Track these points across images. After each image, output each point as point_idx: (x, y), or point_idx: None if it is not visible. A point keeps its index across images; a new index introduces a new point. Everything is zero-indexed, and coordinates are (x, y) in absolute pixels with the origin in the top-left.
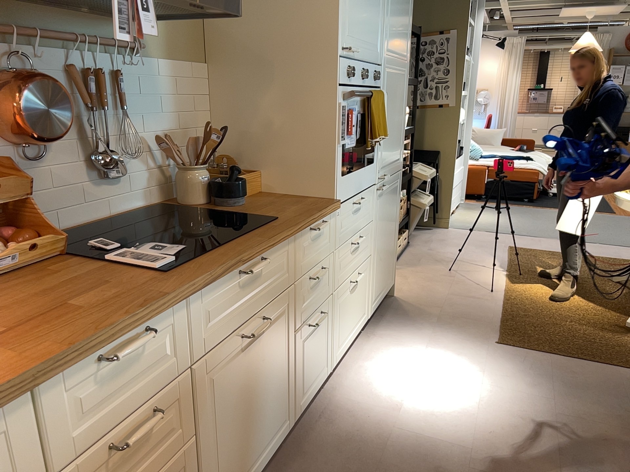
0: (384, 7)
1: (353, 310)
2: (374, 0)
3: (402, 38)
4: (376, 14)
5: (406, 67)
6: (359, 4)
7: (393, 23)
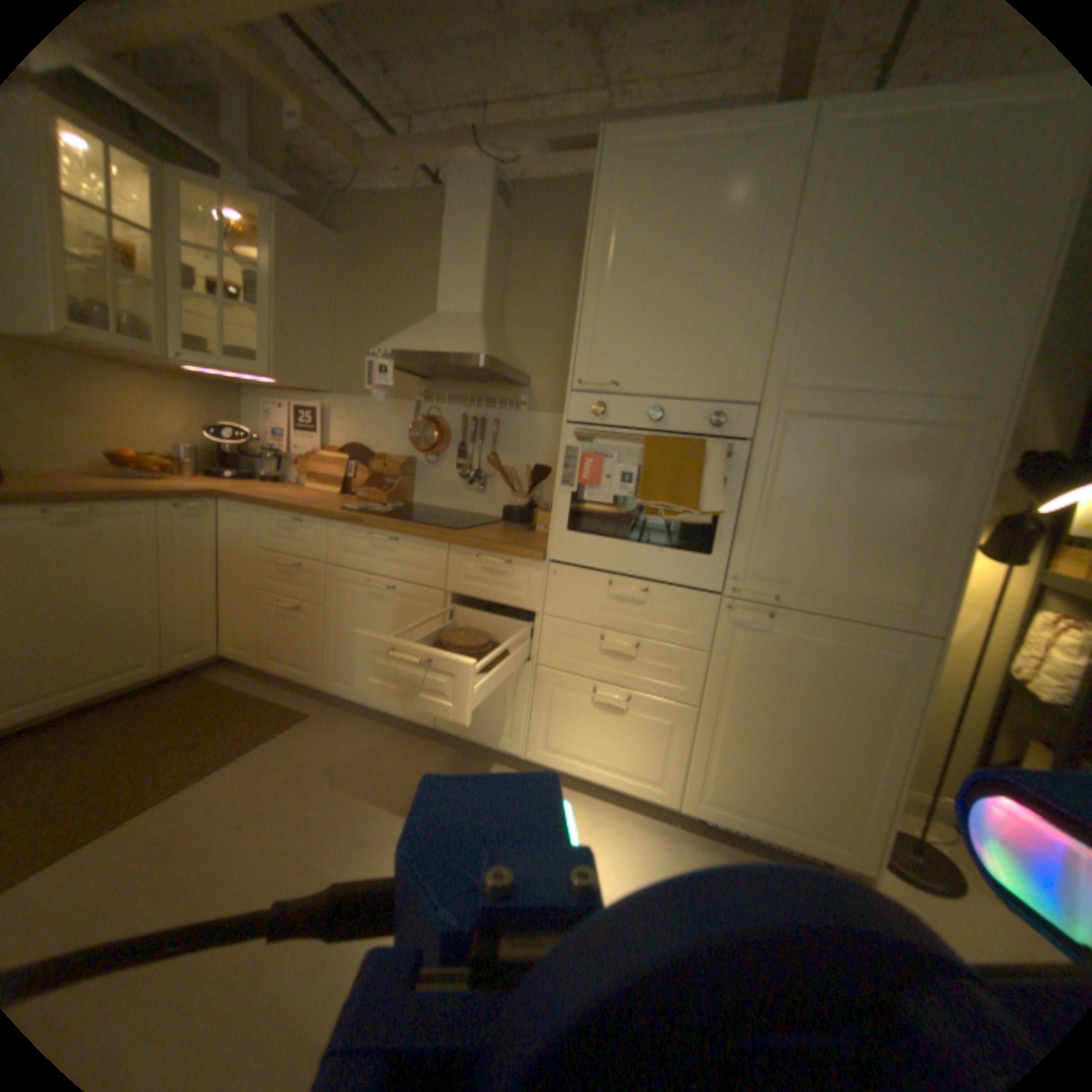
0: (779, 303)
1: (606, 742)
2: (713, 302)
3: (925, 344)
4: (725, 320)
5: (980, 407)
6: (641, 319)
7: (842, 322)
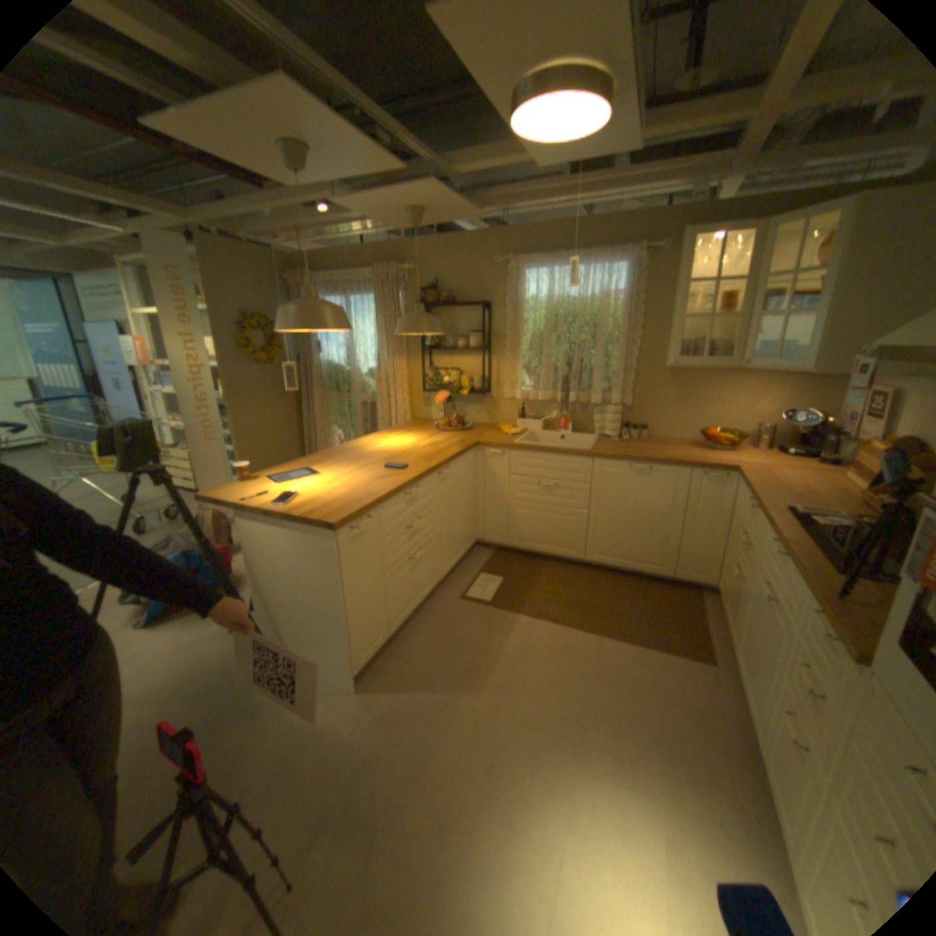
0: None
1: None
2: None
3: None
4: None
5: None
6: None
7: None
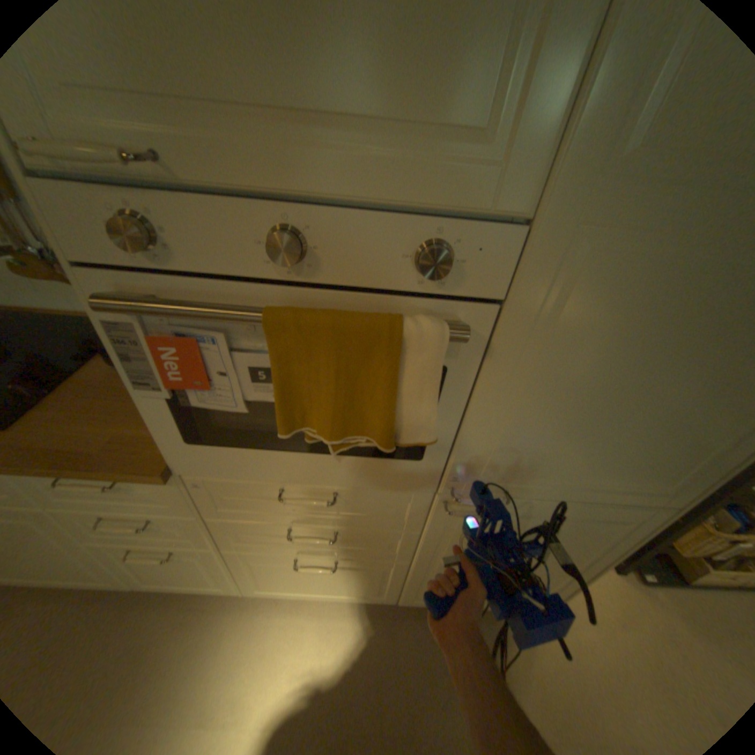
0: None
1: (320, 584)
2: None
3: None
4: None
5: None
6: None
7: None
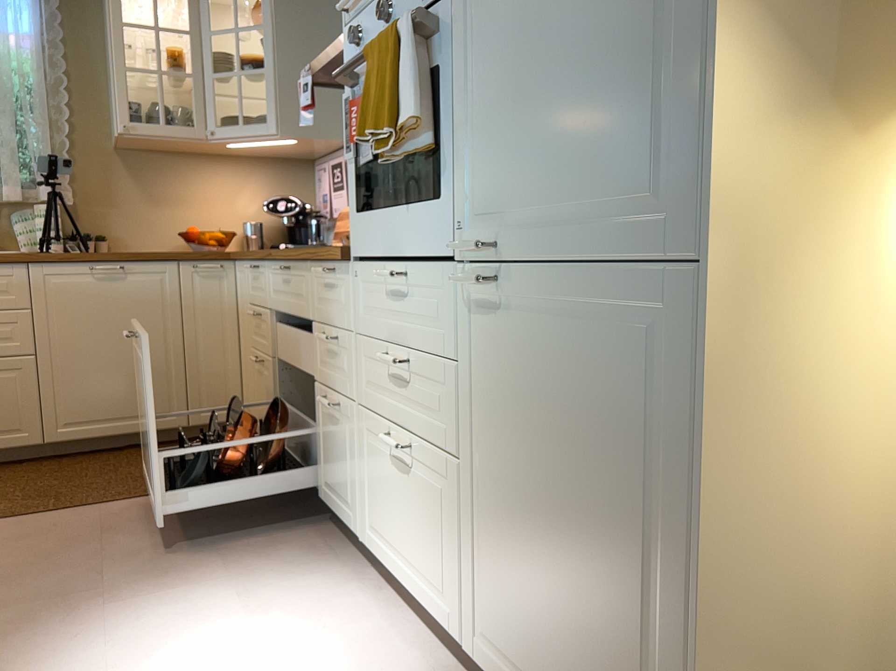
0: None
1: (406, 524)
2: None
3: None
4: None
5: None
6: None
7: None
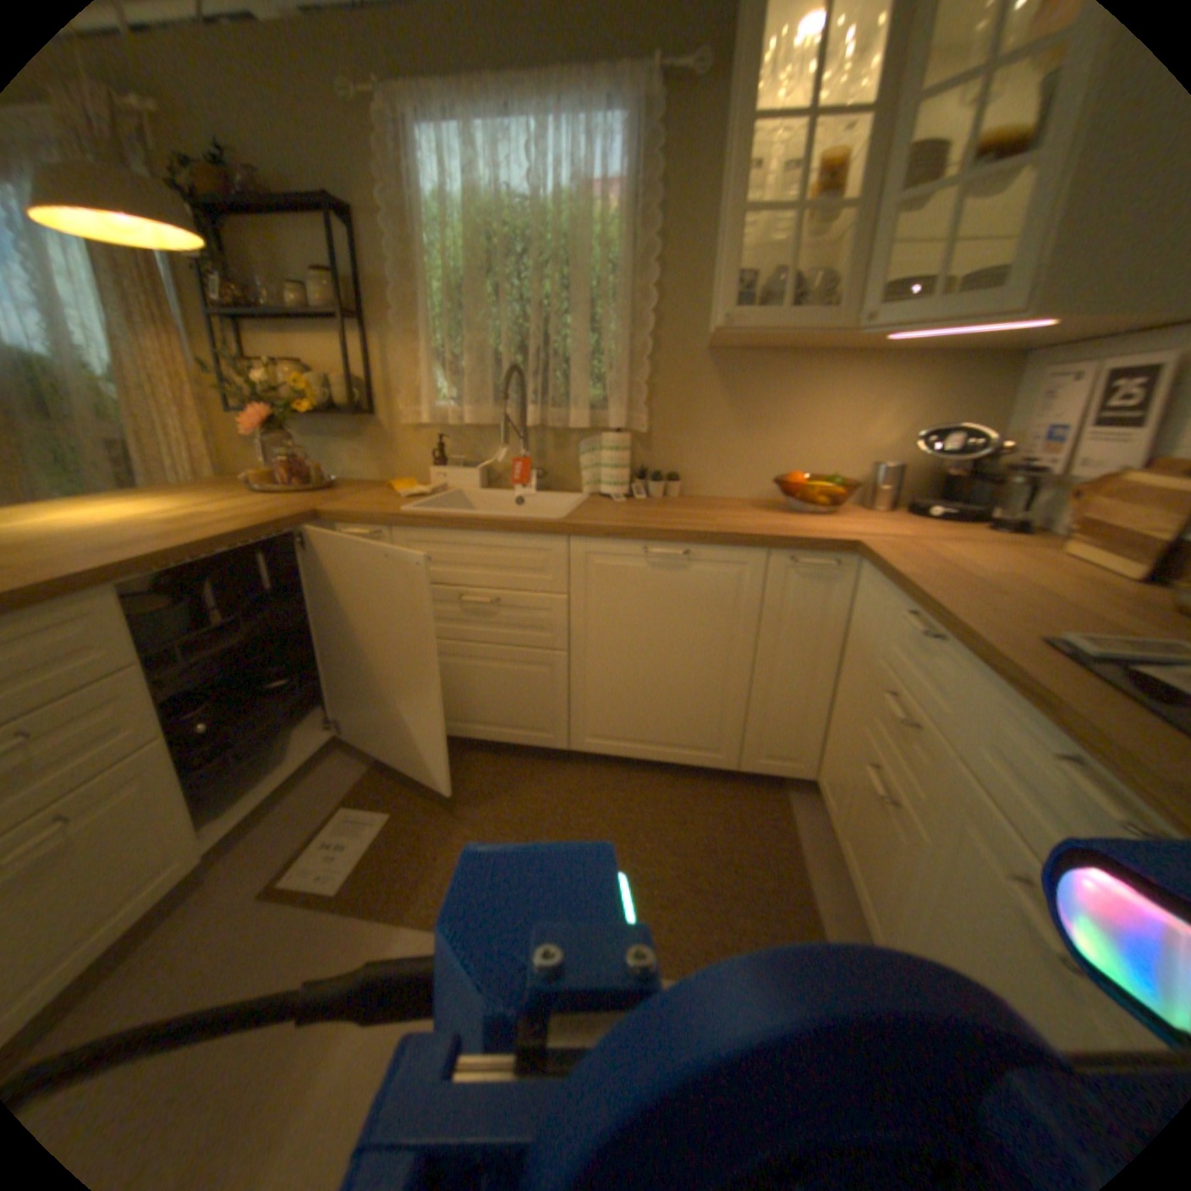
0: None
1: None
2: None
3: None
4: None
5: None
6: None
7: None
